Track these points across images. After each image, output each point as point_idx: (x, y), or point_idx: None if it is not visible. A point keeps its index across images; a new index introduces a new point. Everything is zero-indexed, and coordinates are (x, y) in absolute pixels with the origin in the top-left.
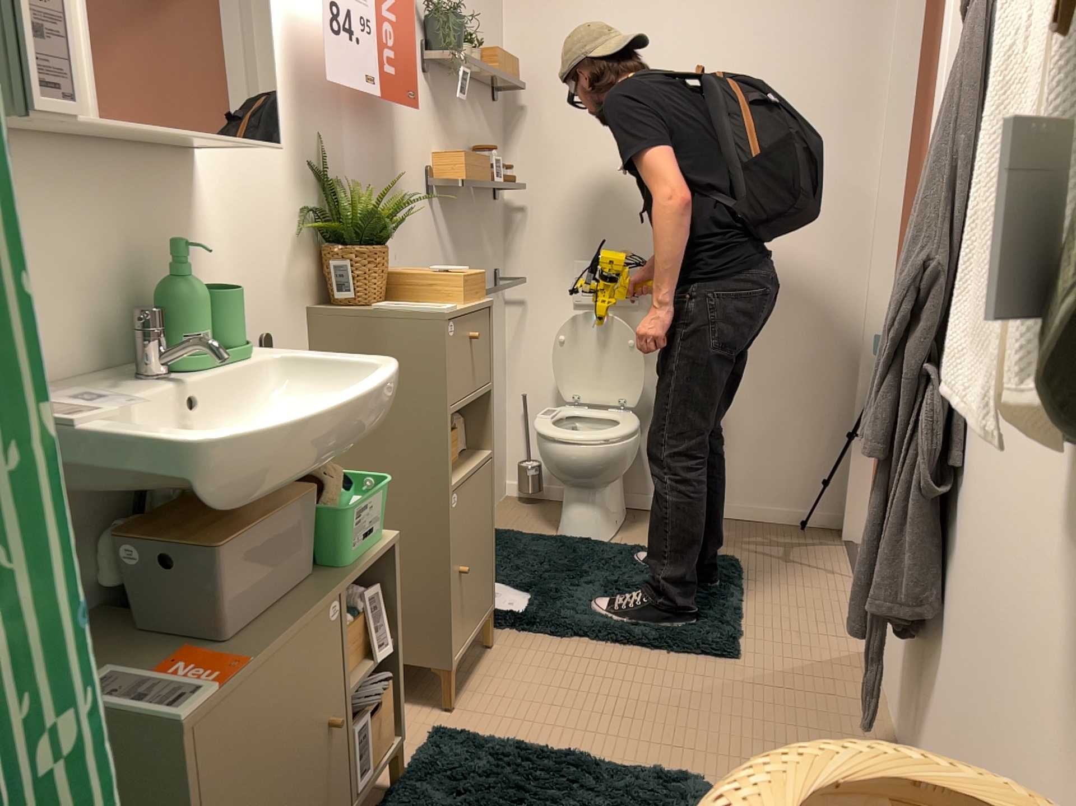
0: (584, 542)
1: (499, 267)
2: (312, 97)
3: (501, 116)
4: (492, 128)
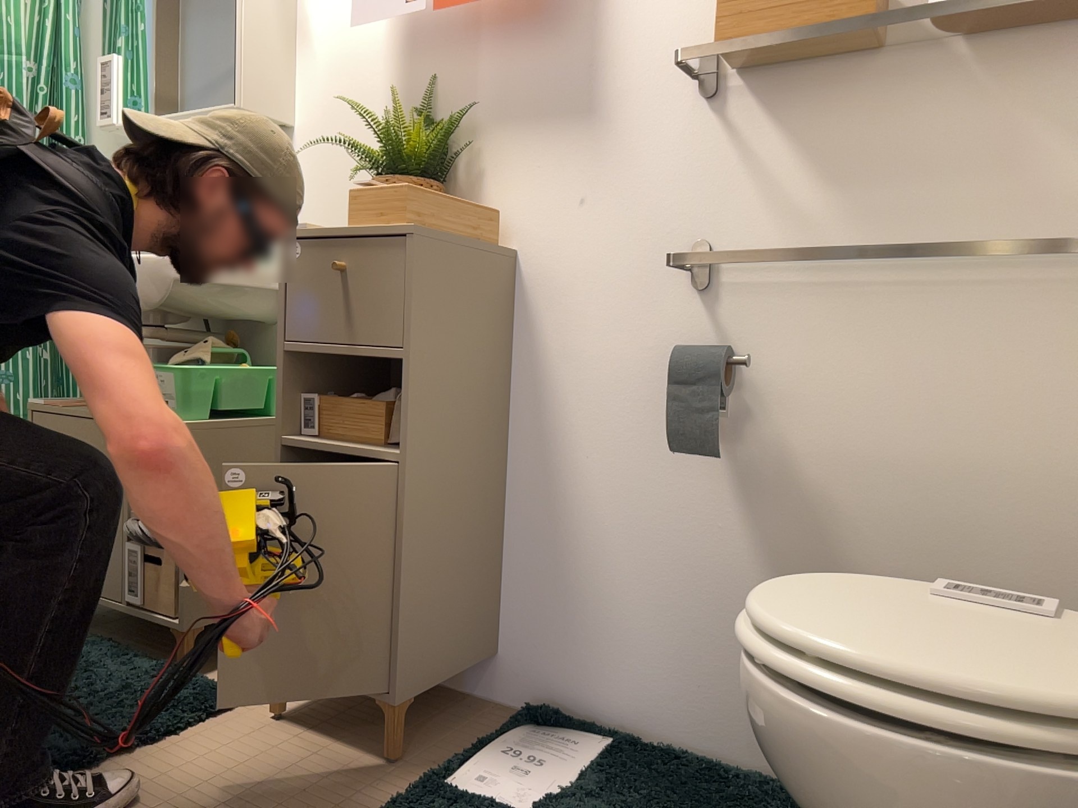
0: None
1: None
2: (426, 46)
3: None
4: None
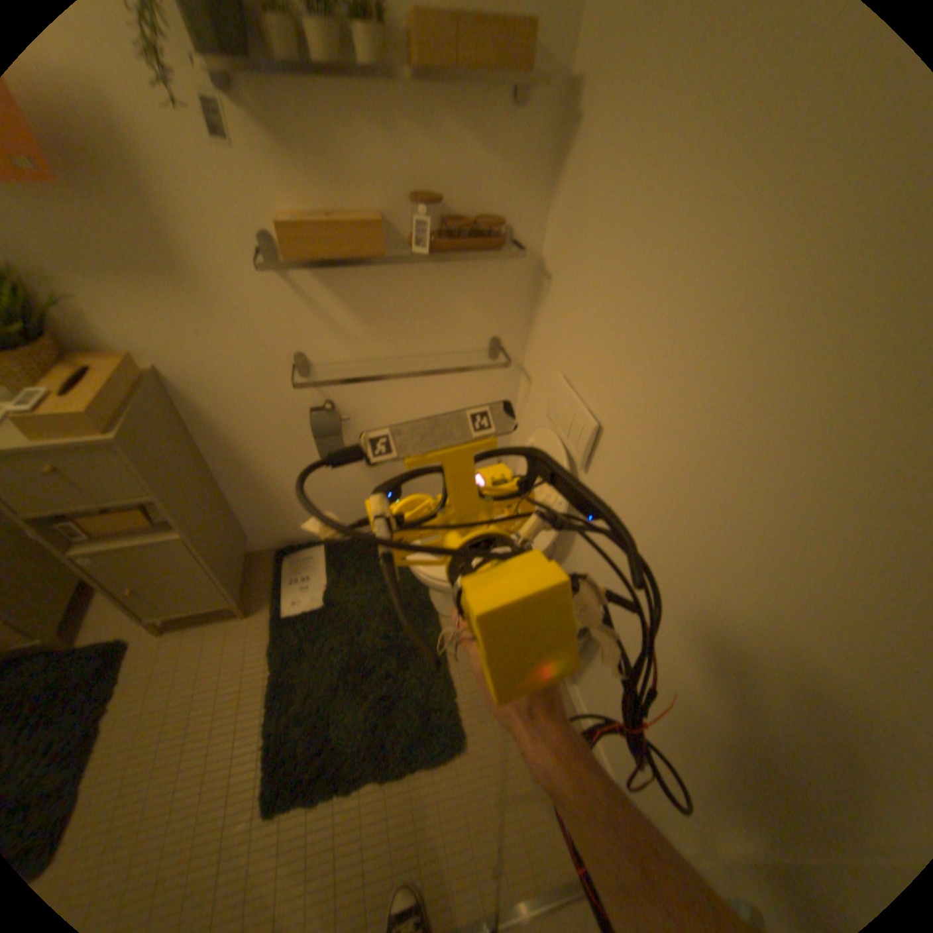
0: (424, 601)
1: (506, 335)
2: None
3: (549, 120)
4: (510, 145)
